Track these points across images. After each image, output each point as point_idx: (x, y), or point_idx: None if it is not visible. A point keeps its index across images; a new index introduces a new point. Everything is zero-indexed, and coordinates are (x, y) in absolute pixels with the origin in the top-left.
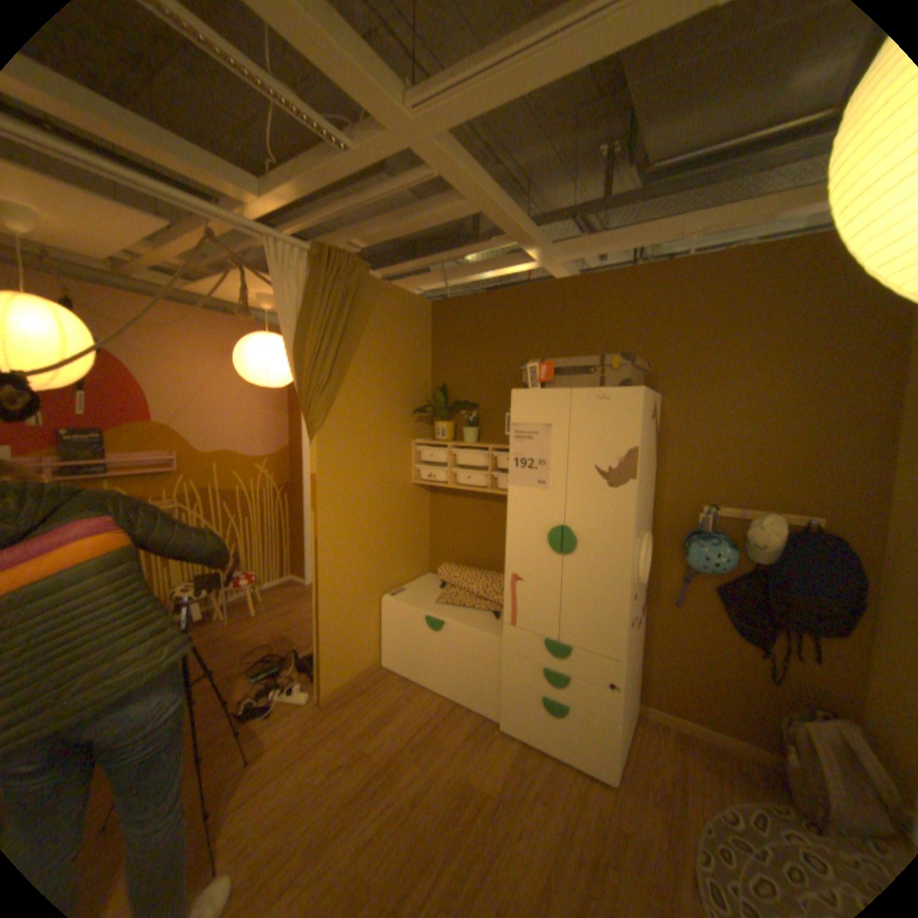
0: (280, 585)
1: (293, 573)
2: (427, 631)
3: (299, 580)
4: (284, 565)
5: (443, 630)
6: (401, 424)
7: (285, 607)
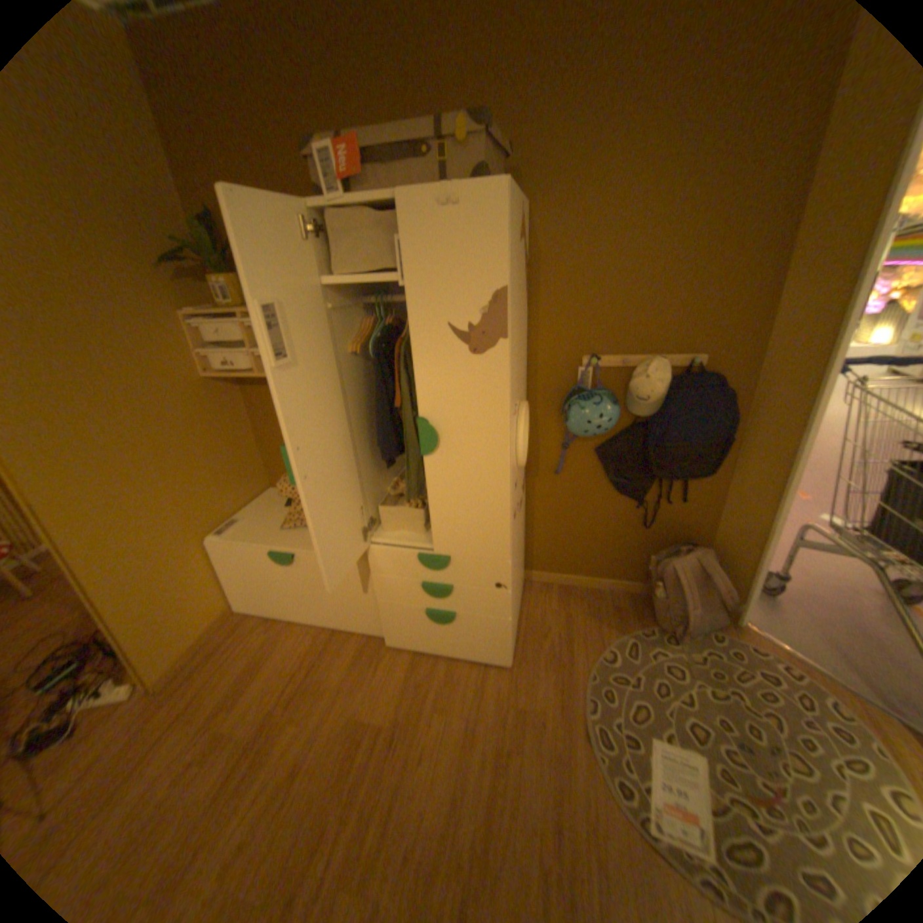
0: None
1: None
2: (276, 568)
3: None
4: None
5: (295, 563)
6: (143, 284)
7: None
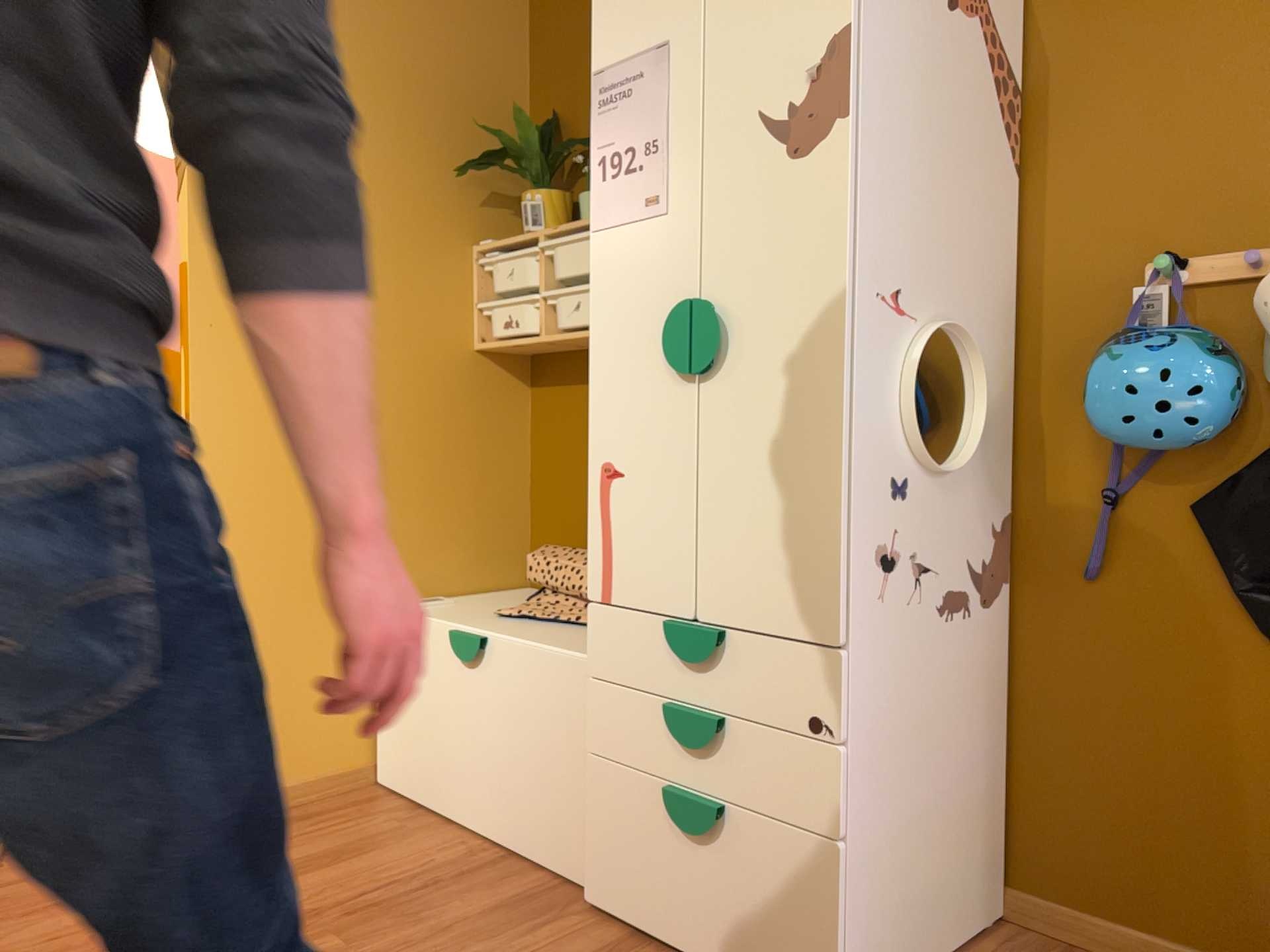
0: None
1: None
2: (456, 670)
3: None
4: None
5: (483, 660)
6: (441, 197)
7: None
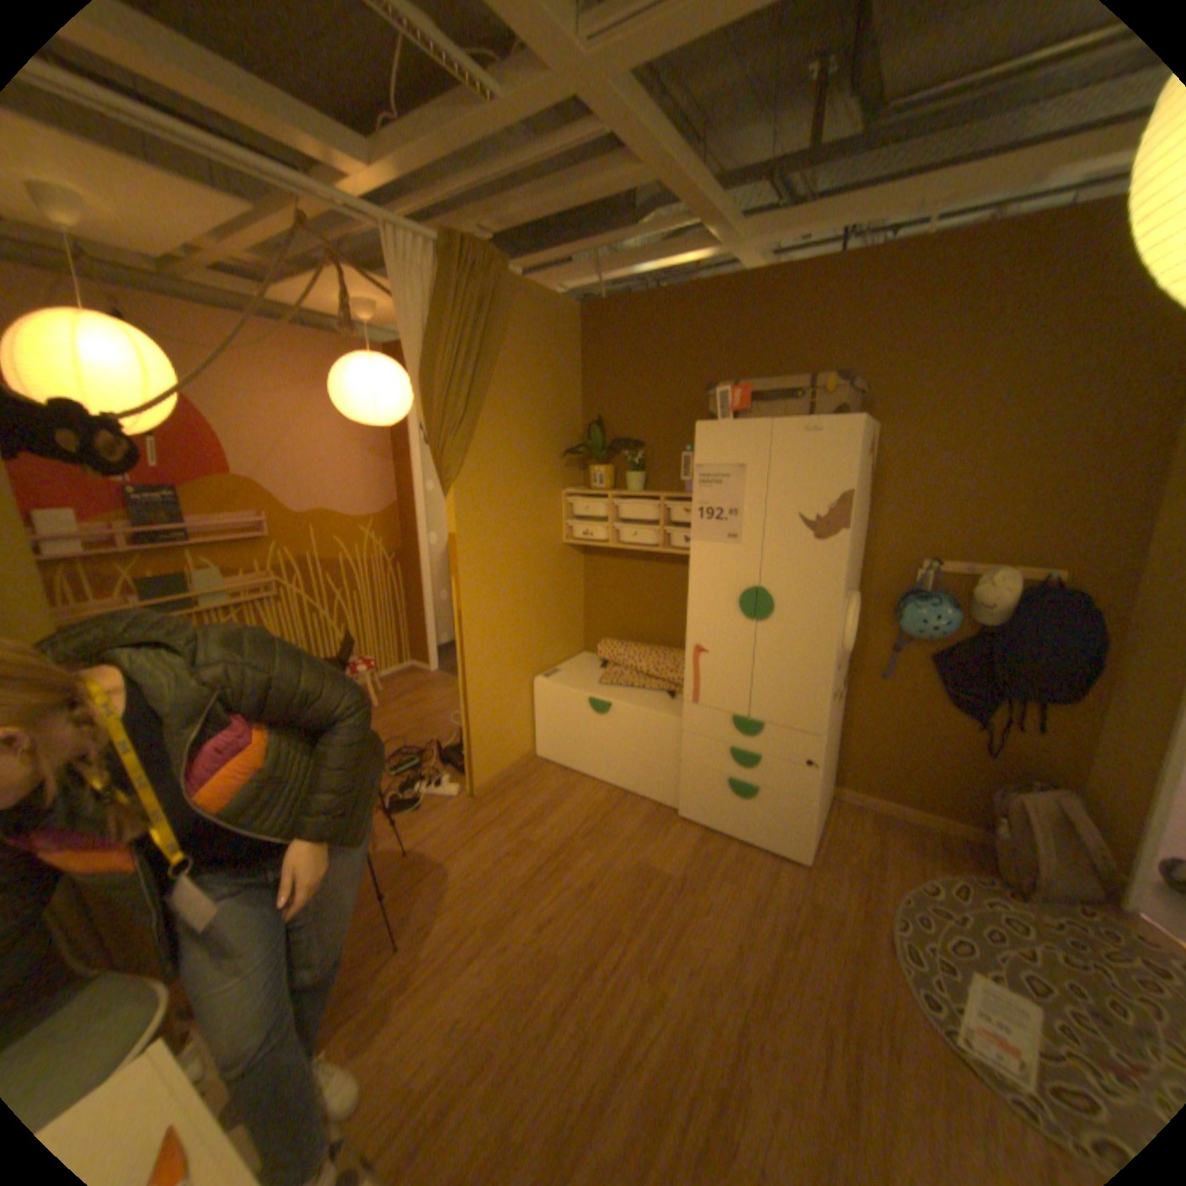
0: (400, 673)
1: (413, 658)
2: (591, 715)
3: (421, 666)
4: (402, 649)
5: (609, 713)
6: (548, 469)
7: (411, 696)
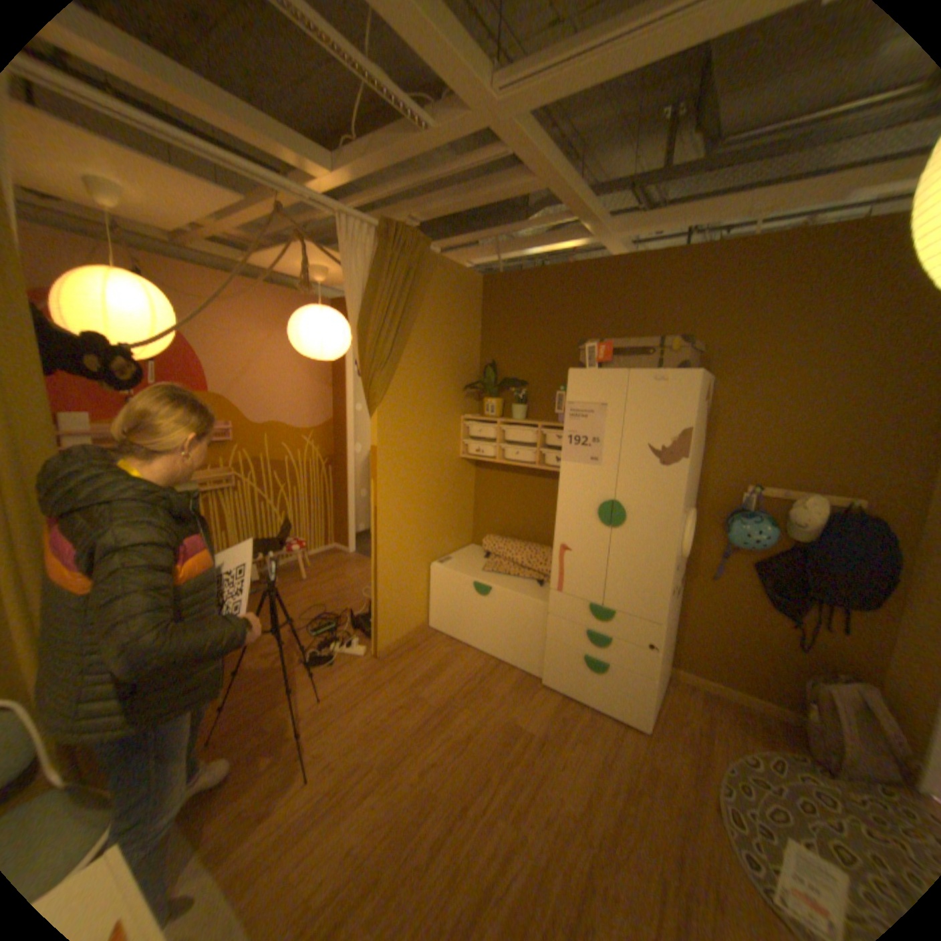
0: (325, 552)
1: (336, 541)
2: (475, 596)
3: (342, 548)
4: (328, 534)
5: (489, 595)
6: (451, 399)
7: (332, 572)
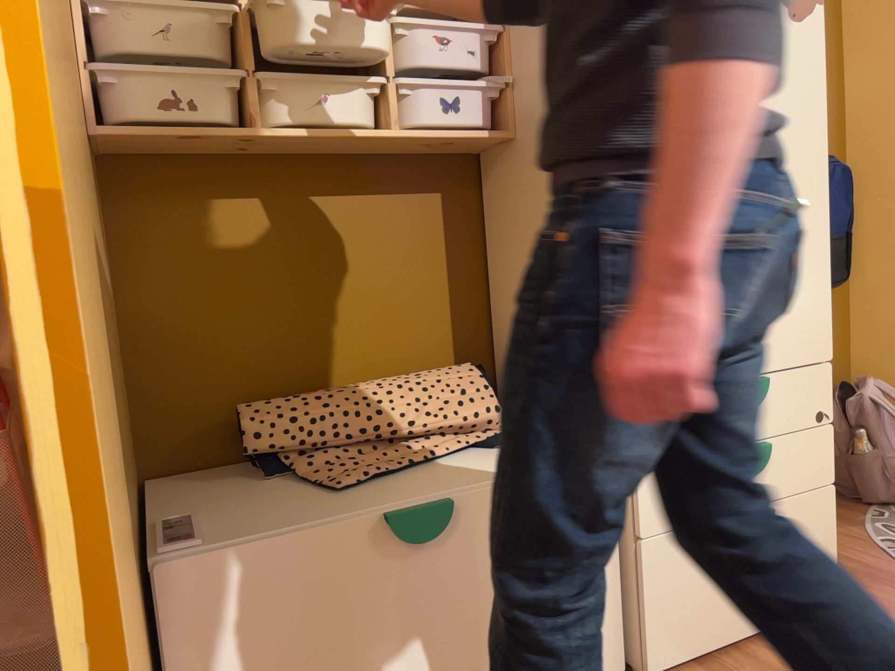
0: None
1: None
2: (392, 567)
3: None
4: None
5: (446, 529)
6: None
7: None
